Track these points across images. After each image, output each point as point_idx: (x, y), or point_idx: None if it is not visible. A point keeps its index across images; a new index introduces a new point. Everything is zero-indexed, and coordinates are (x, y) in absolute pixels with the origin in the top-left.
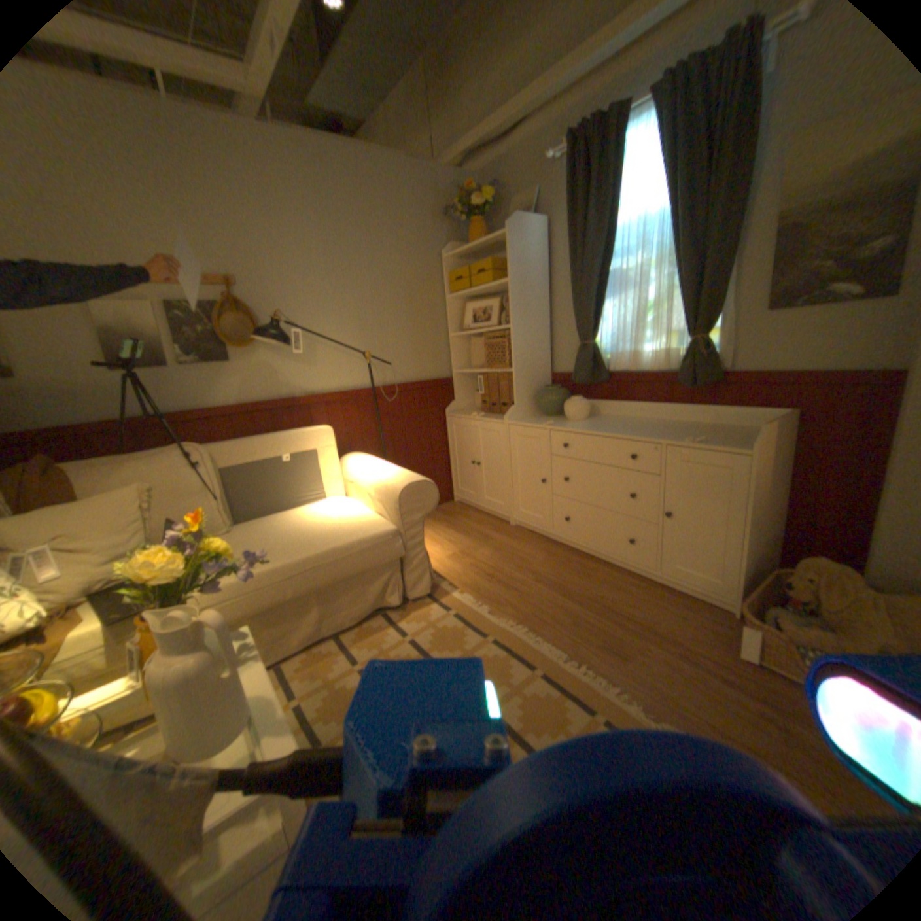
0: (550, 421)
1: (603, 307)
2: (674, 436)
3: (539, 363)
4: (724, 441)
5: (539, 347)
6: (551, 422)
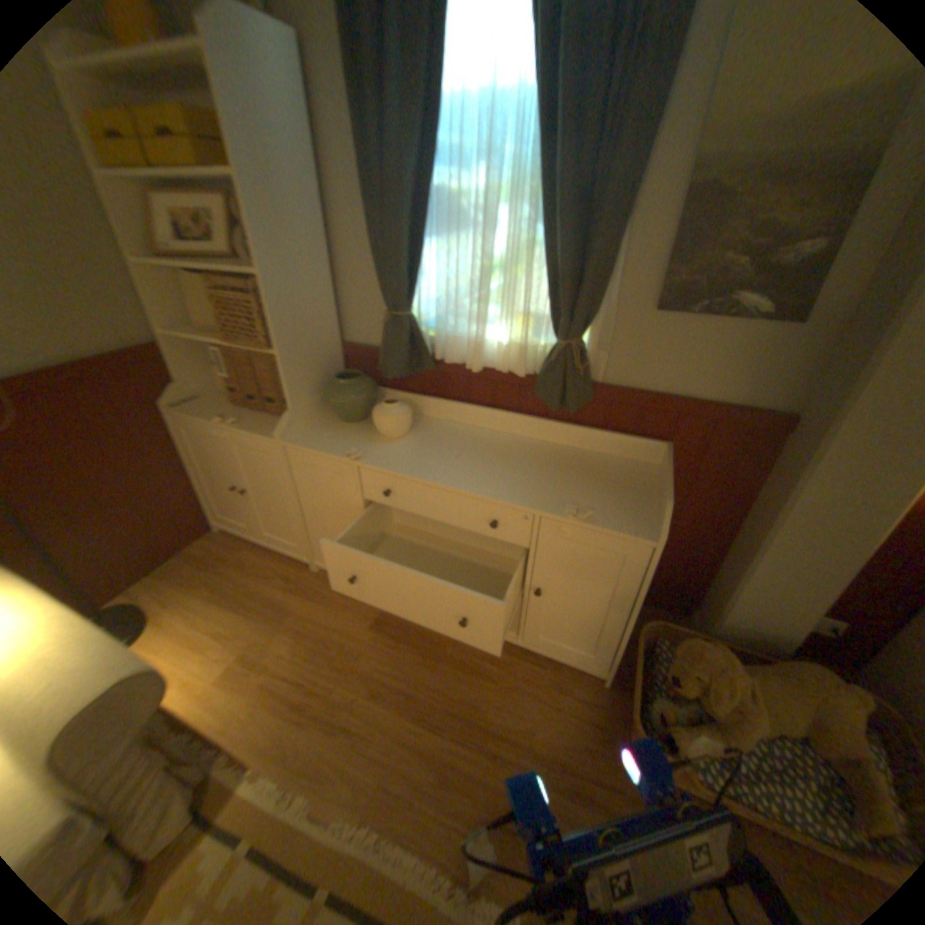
0: (357, 451)
1: (421, 256)
2: (546, 495)
3: (321, 331)
4: (611, 510)
5: (317, 306)
6: (360, 454)
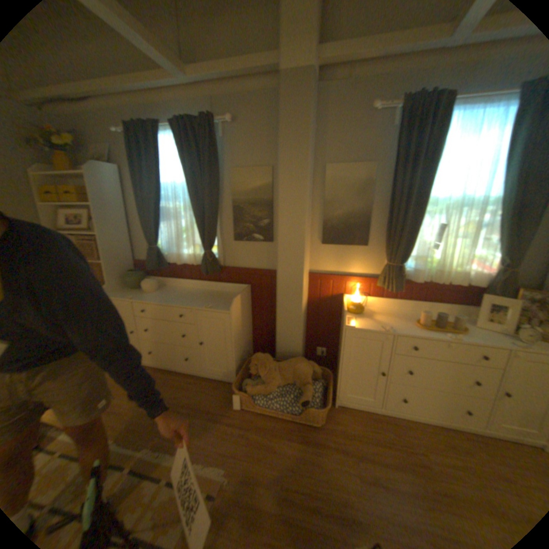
0: (130, 297)
1: (158, 228)
2: (199, 304)
3: (122, 256)
4: (220, 306)
5: (120, 246)
6: (131, 298)
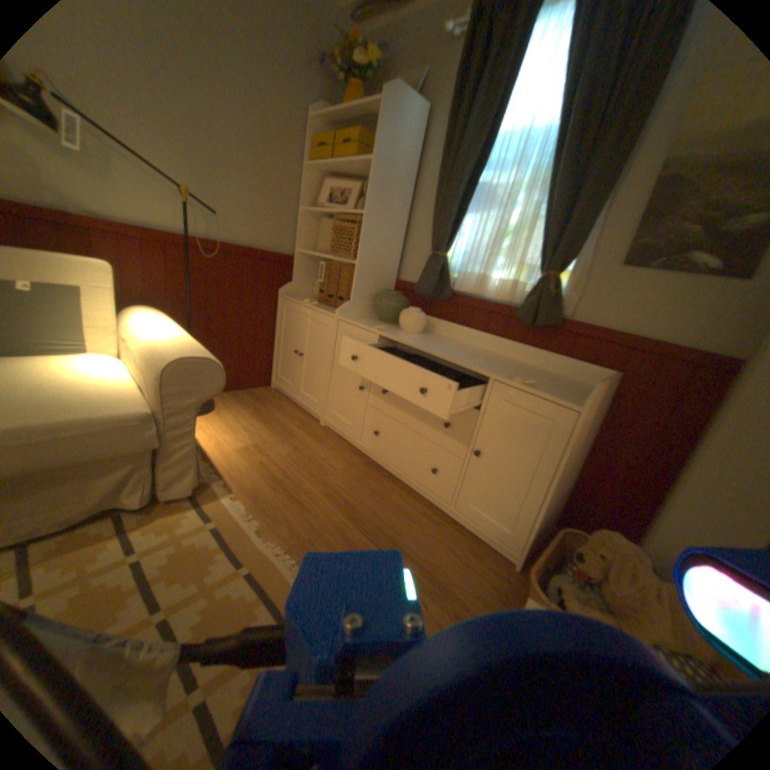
0: (382, 328)
1: (464, 221)
2: (504, 373)
3: (387, 265)
4: (553, 391)
5: (390, 248)
6: (384, 328)
